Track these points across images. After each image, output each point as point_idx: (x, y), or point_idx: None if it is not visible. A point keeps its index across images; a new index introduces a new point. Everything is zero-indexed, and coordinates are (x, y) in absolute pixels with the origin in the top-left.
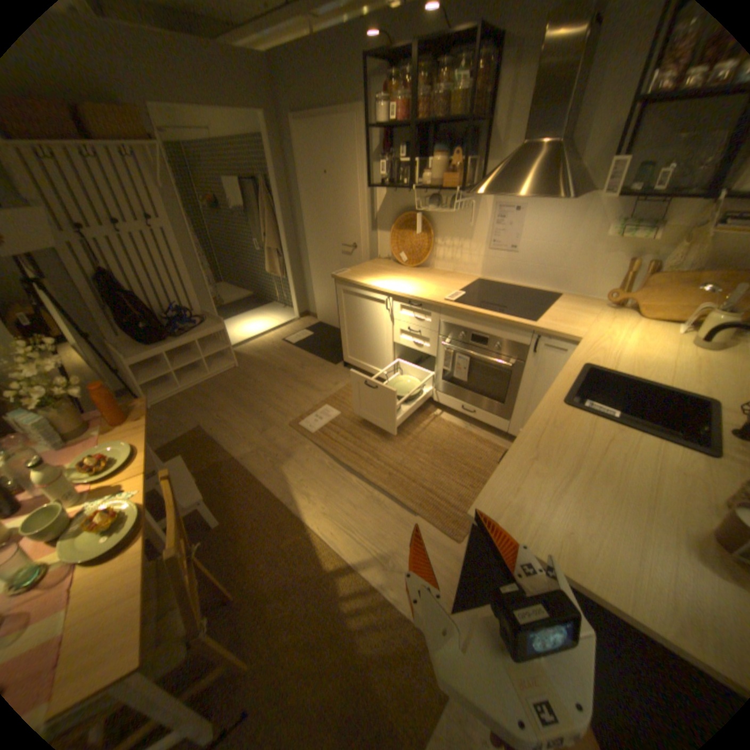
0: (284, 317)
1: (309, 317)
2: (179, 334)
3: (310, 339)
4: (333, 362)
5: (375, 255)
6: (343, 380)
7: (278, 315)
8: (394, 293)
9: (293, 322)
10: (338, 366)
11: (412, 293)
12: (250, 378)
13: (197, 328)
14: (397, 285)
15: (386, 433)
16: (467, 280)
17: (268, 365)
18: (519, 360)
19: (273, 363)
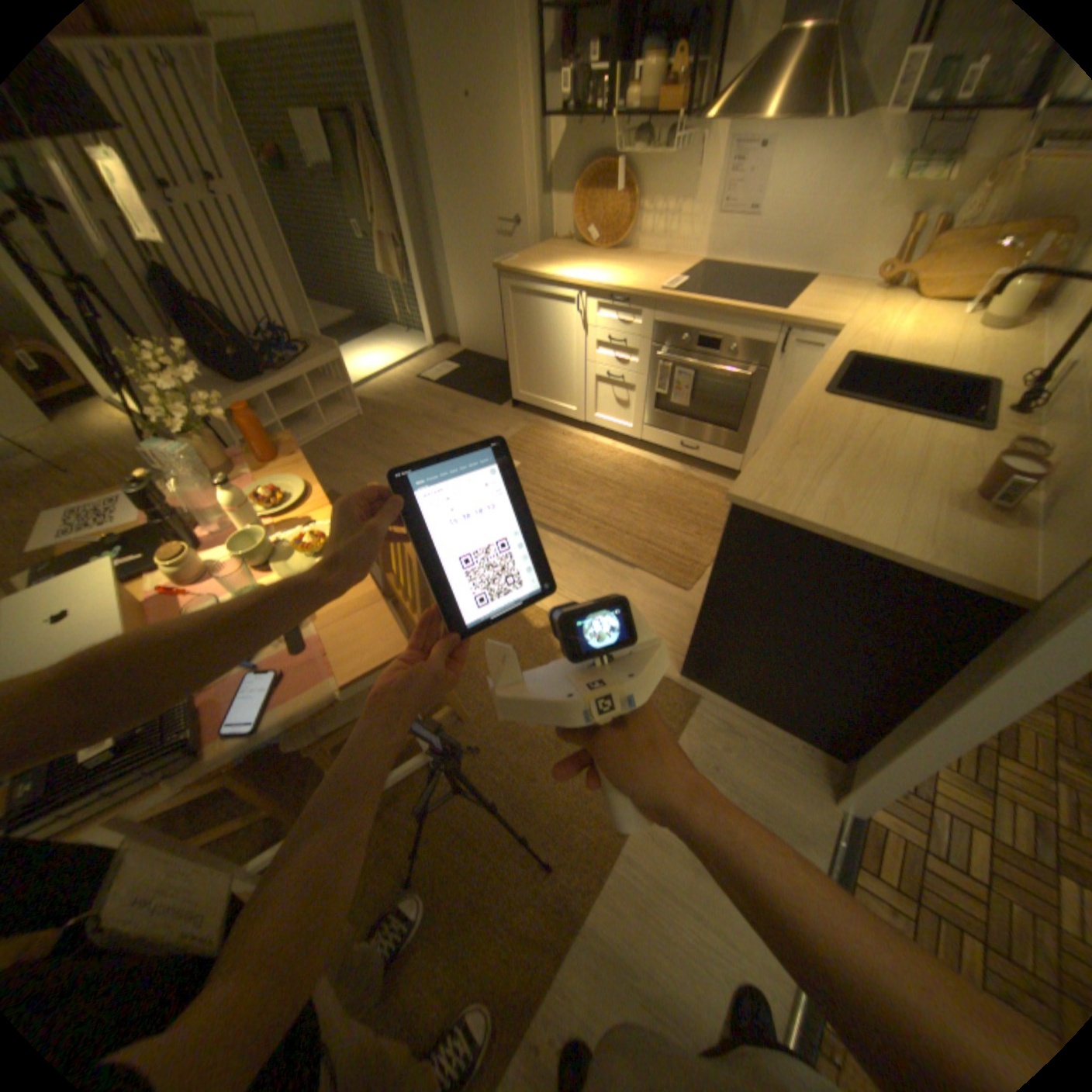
0: (410, 345)
1: (447, 344)
2: (278, 366)
3: (456, 374)
4: (495, 403)
5: (548, 235)
6: (514, 425)
7: (401, 343)
8: (589, 286)
9: (425, 353)
10: (503, 408)
11: (614, 284)
12: (384, 429)
13: (301, 357)
14: (591, 274)
15: (583, 484)
16: (687, 264)
17: (404, 411)
18: (759, 368)
19: (411, 409)
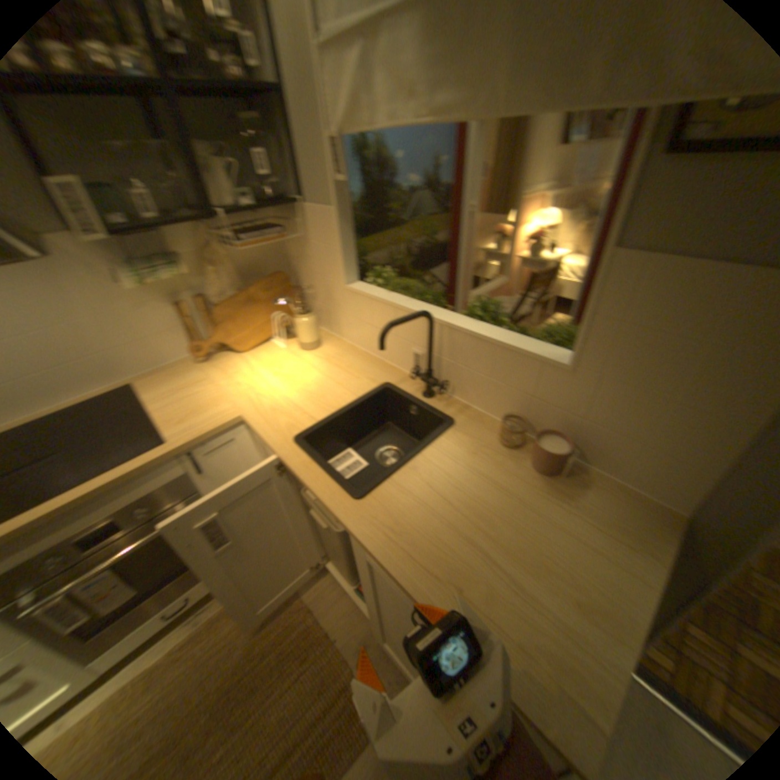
0: None
1: None
2: None
3: None
4: None
5: None
6: None
7: None
8: None
9: None
10: None
11: None
12: None
13: None
14: None
15: None
16: None
17: None
18: (184, 497)
19: None
